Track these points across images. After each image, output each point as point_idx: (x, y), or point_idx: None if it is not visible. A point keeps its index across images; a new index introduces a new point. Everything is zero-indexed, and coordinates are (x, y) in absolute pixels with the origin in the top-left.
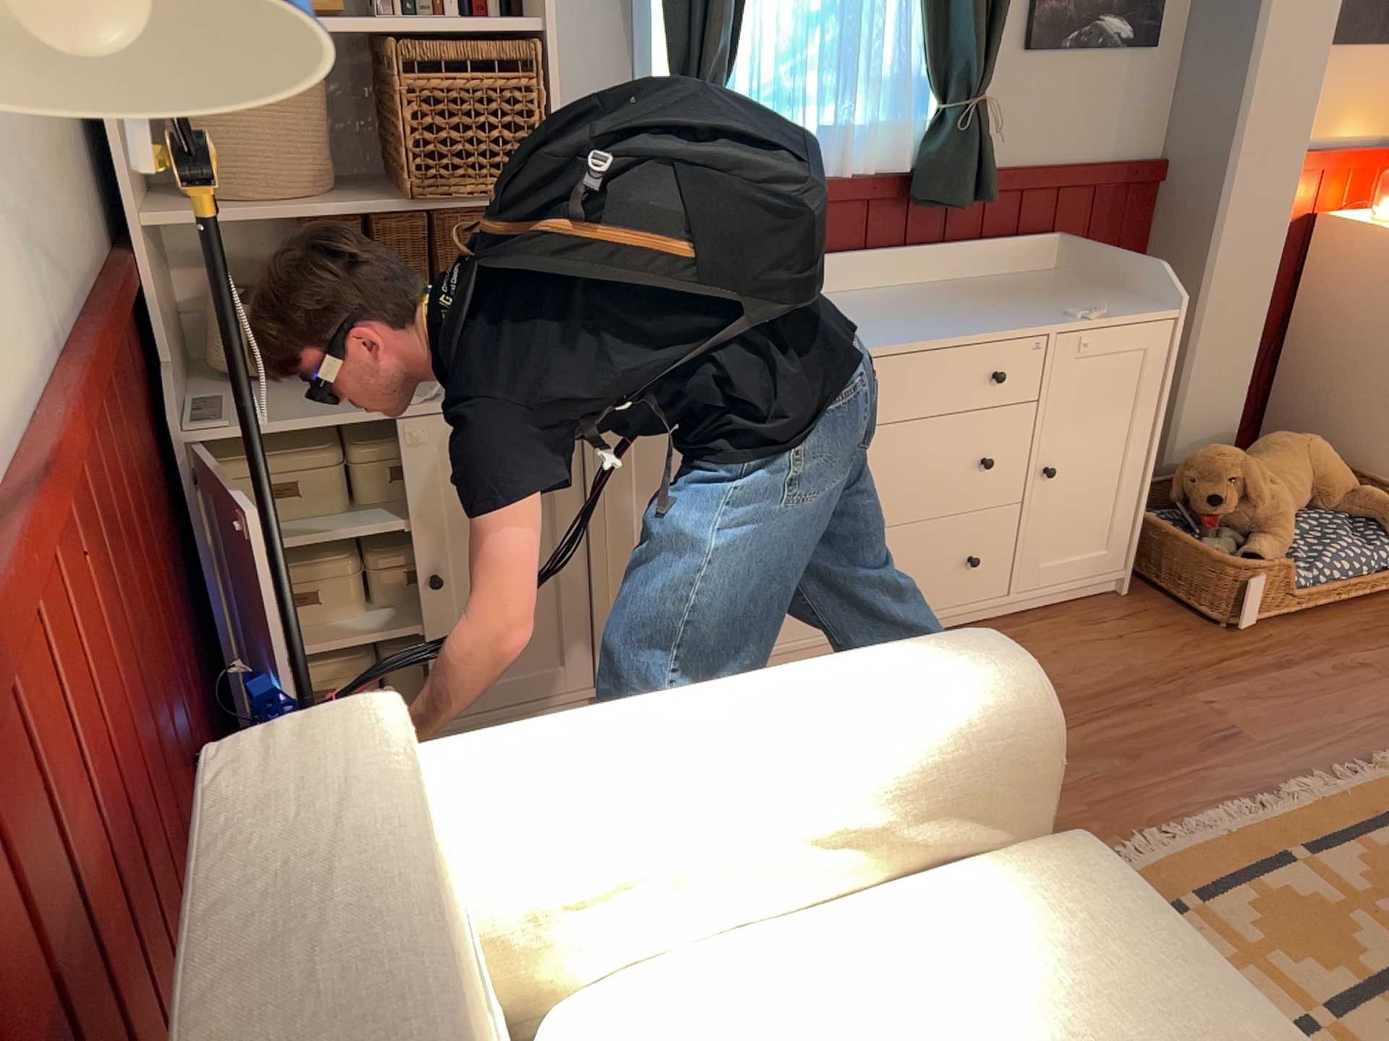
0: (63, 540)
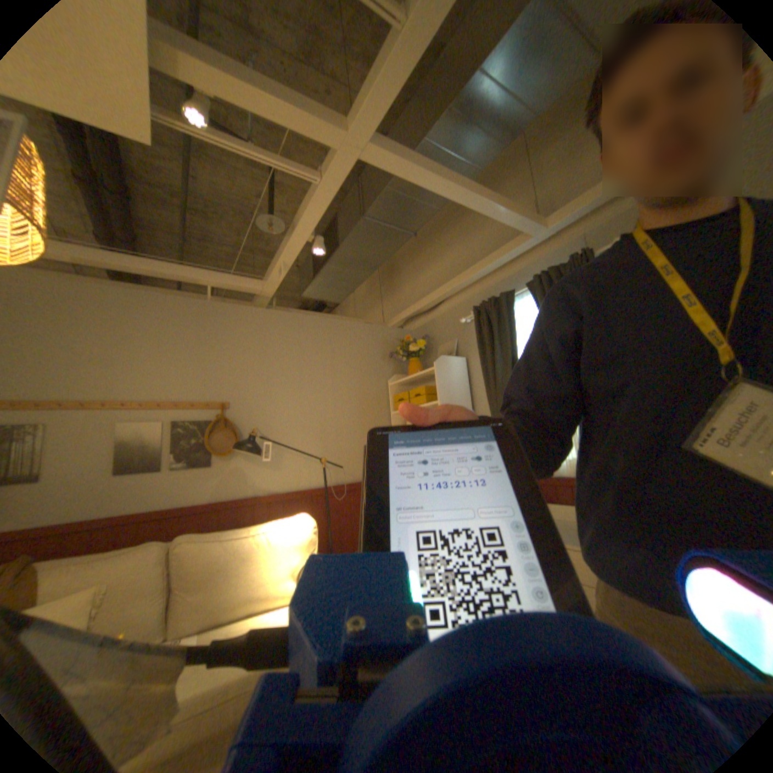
0: (313, 505)
